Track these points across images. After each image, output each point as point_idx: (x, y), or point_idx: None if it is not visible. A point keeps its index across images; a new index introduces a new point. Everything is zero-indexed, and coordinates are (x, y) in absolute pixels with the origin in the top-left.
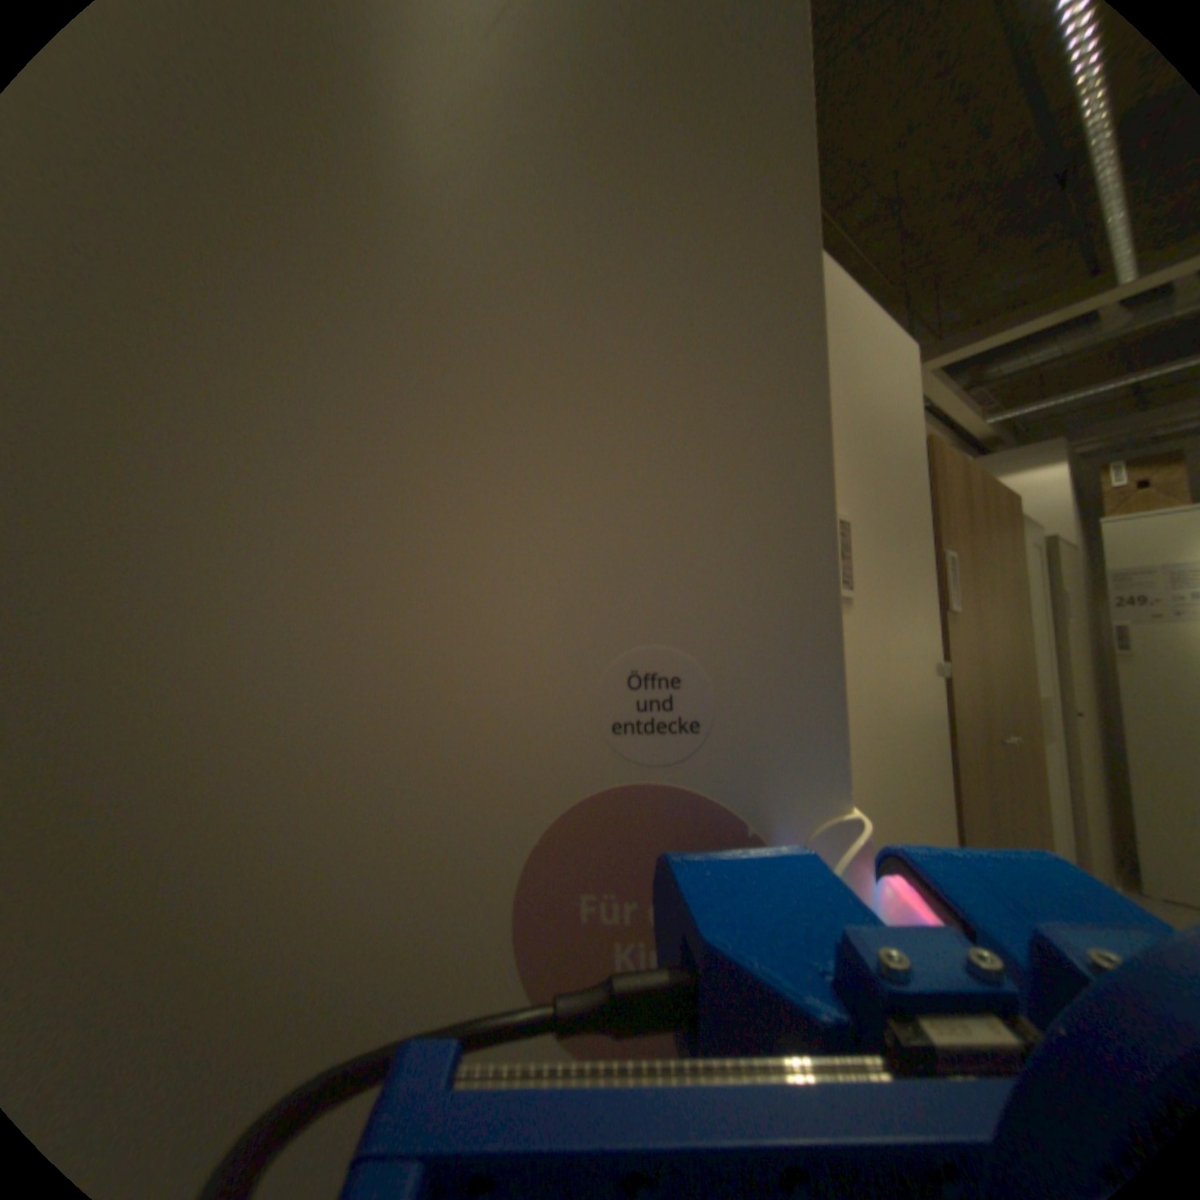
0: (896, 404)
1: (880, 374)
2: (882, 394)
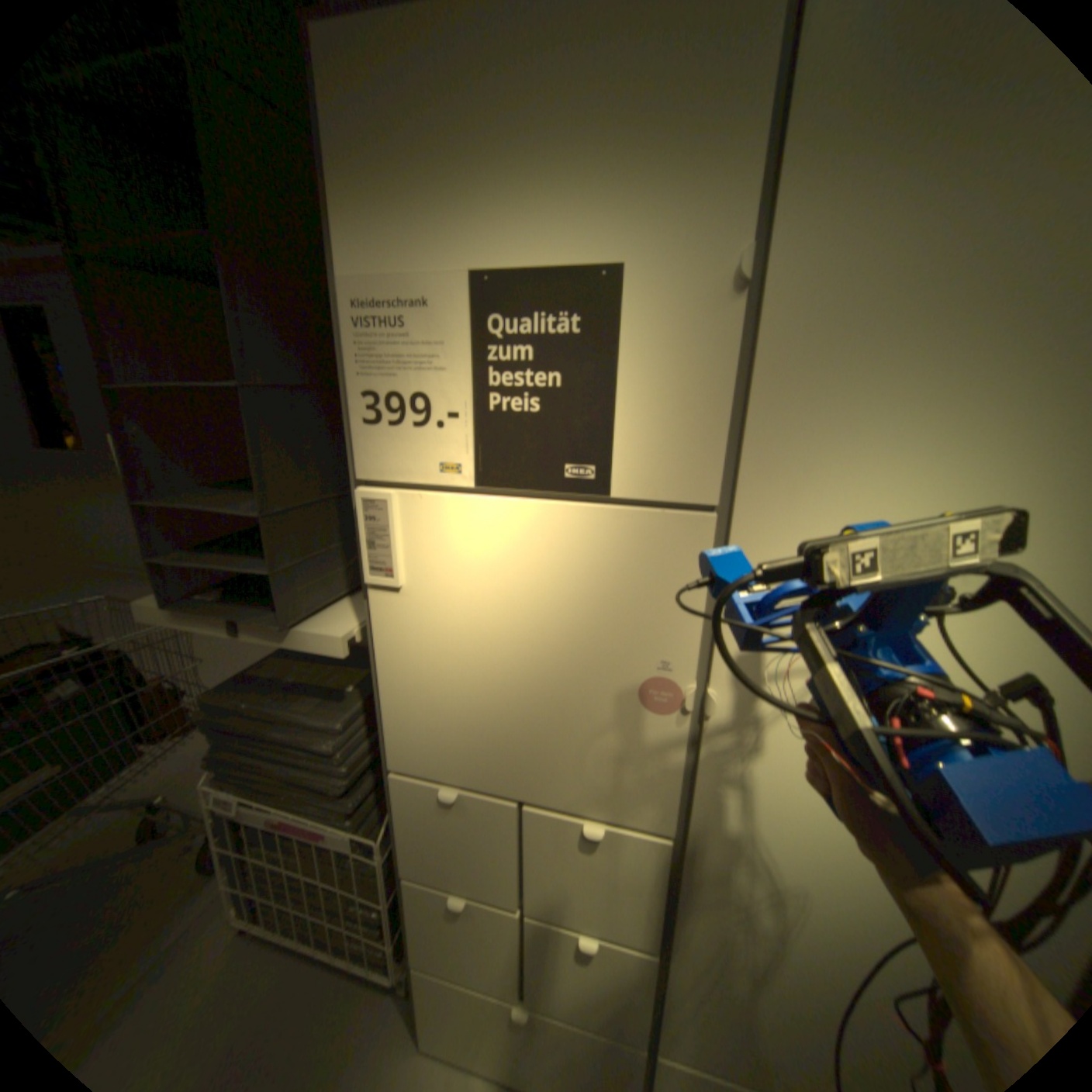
0: None
1: None
2: None
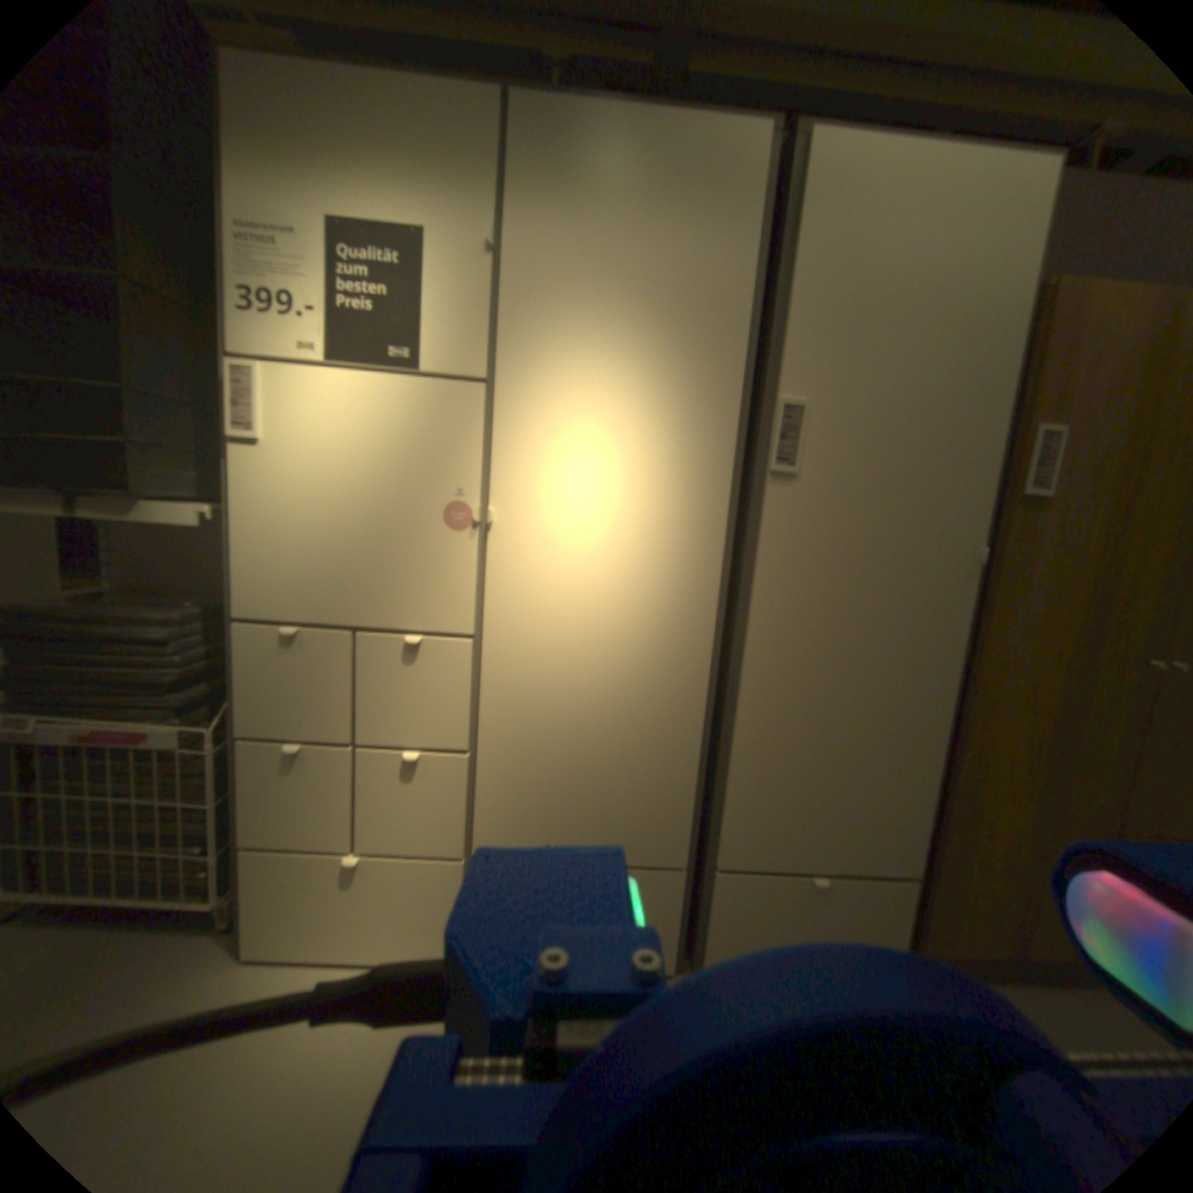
0: (962, 258)
1: (931, 230)
2: (927, 254)
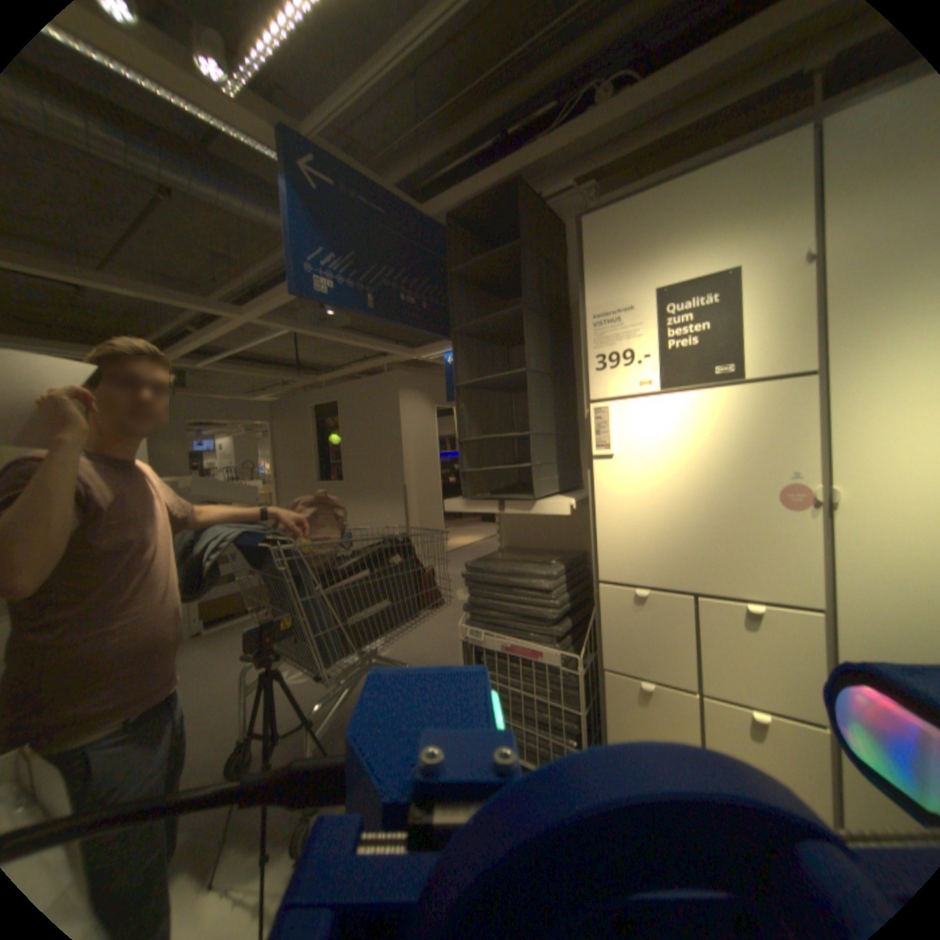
0: None
1: None
2: None
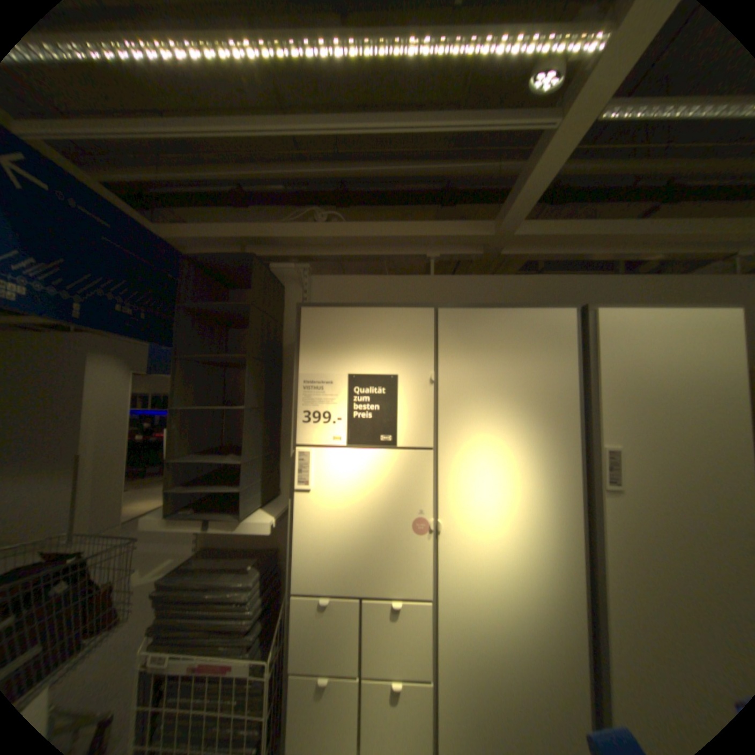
0: (699, 363)
1: (676, 351)
2: (677, 363)
